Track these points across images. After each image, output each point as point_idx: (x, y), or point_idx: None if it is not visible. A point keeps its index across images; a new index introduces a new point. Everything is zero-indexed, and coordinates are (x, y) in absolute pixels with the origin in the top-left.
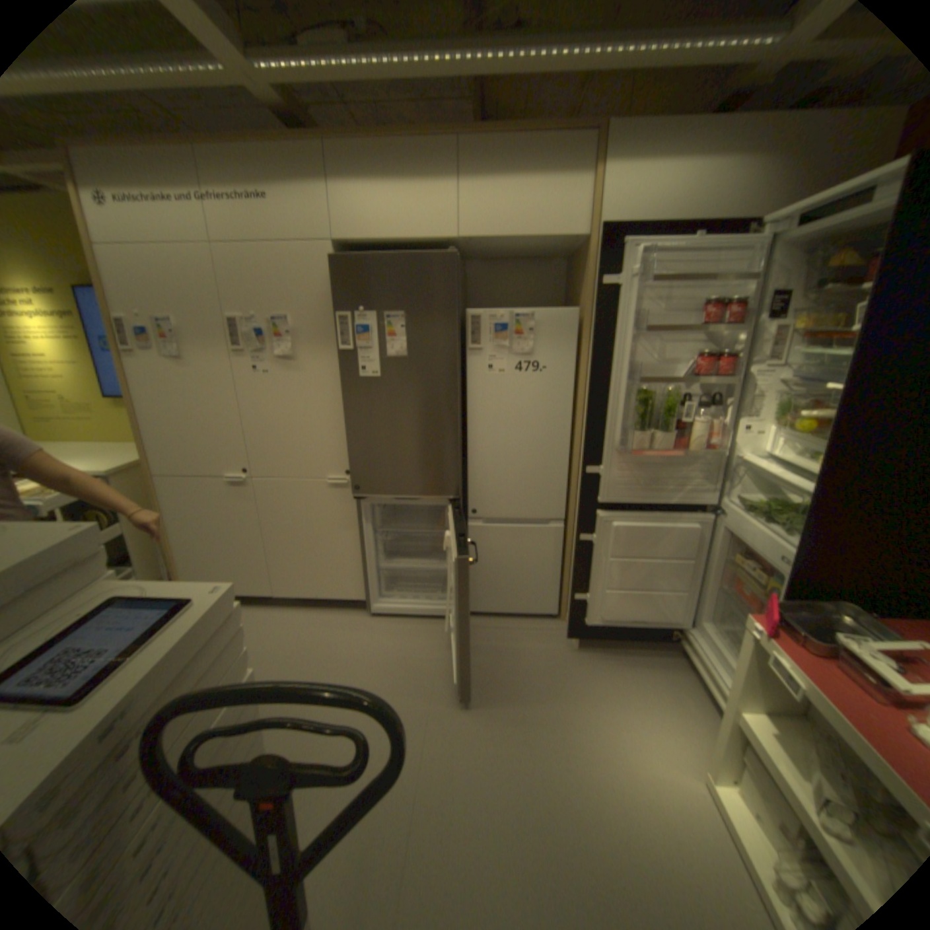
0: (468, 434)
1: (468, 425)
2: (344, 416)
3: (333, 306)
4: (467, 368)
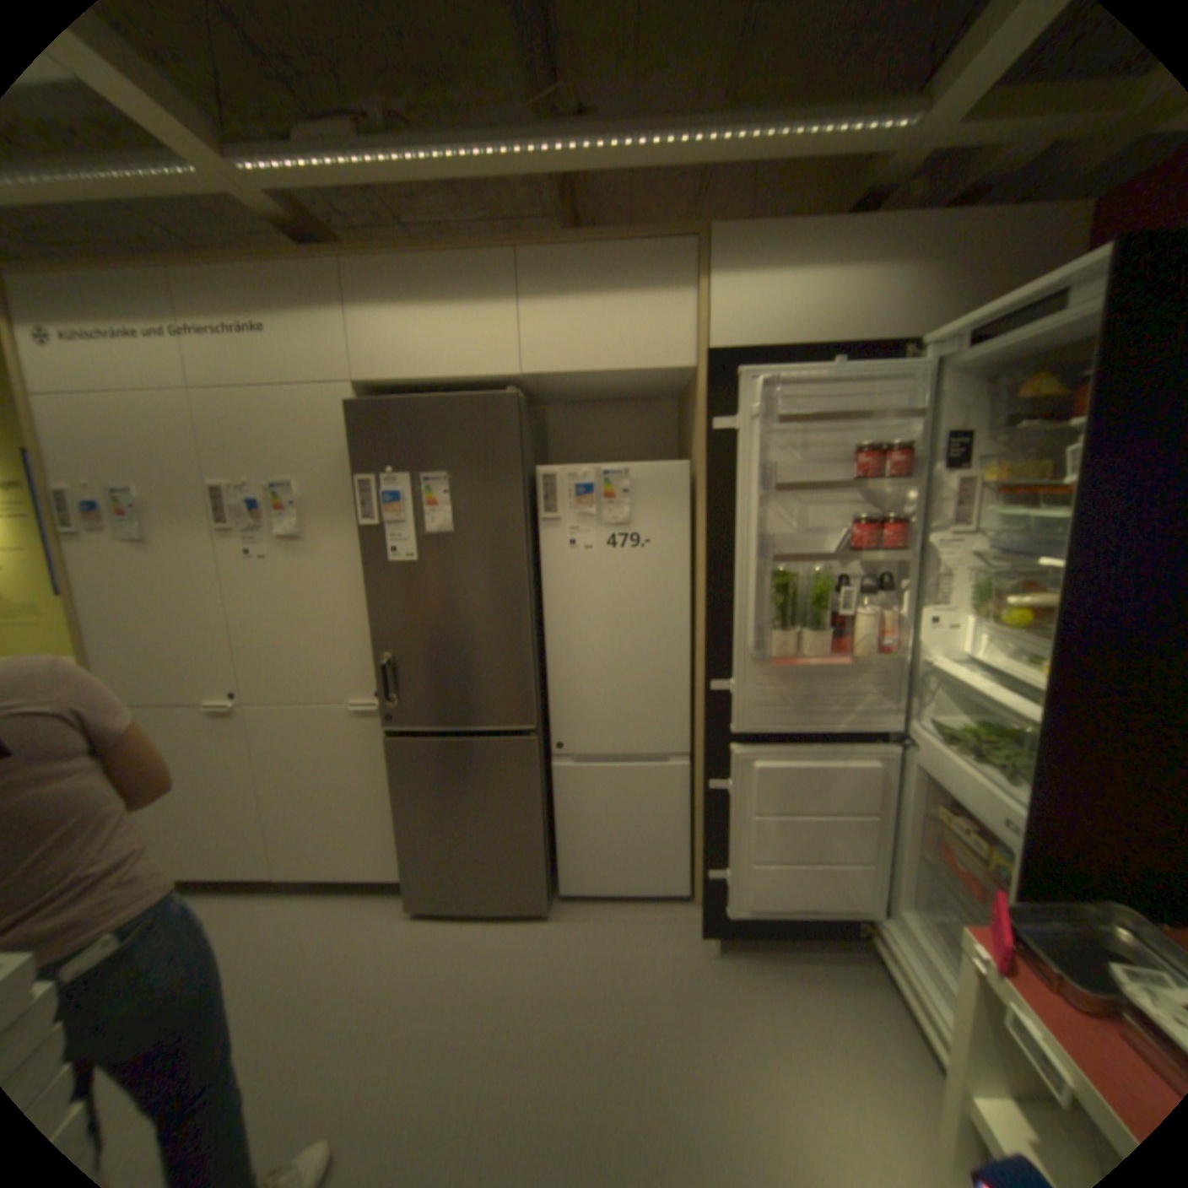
0: (548, 635)
1: (547, 622)
2: (372, 615)
3: (356, 467)
4: (543, 544)
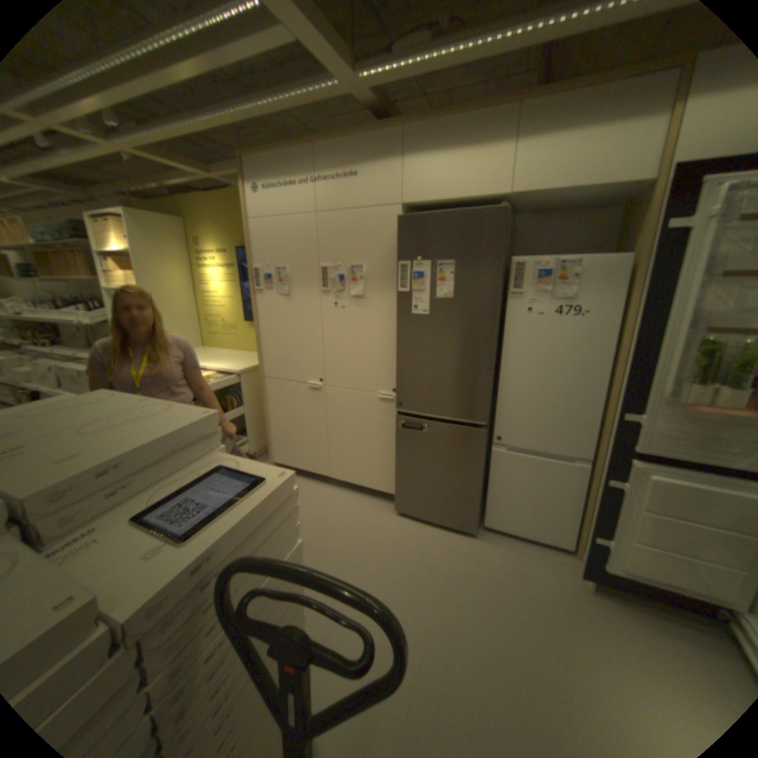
0: (501, 368)
1: (502, 360)
2: (396, 345)
3: (398, 257)
4: (507, 309)
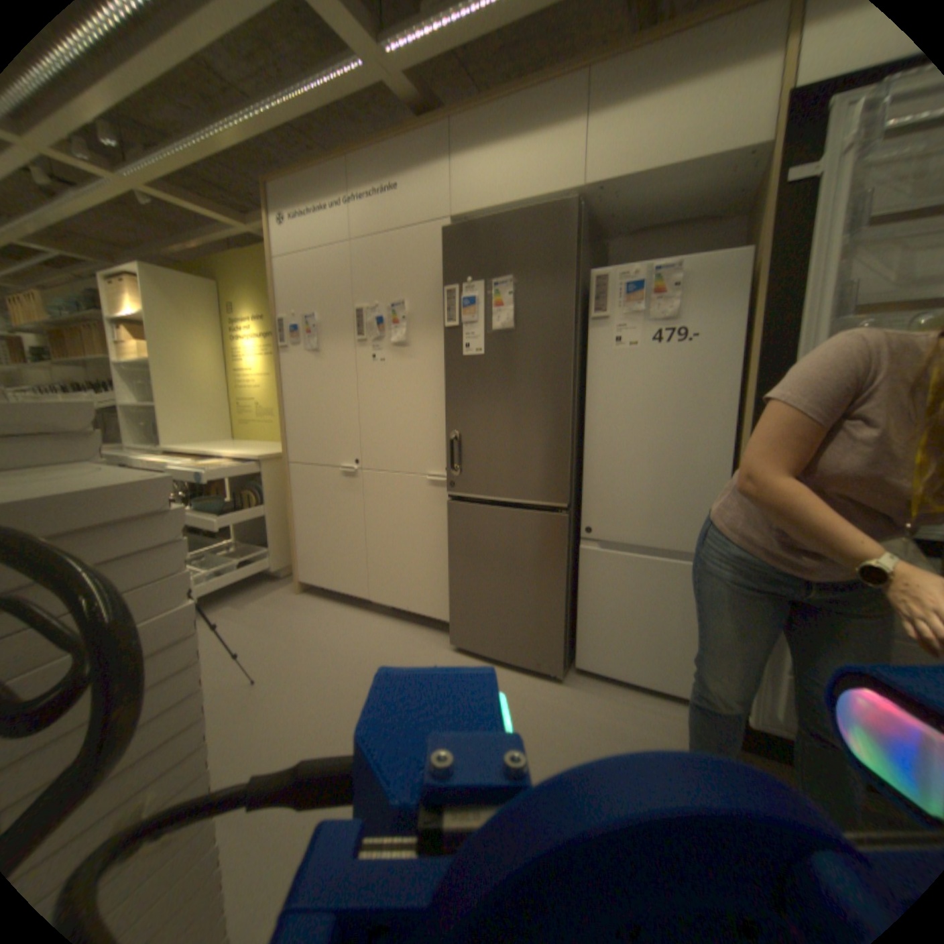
0: (587, 428)
1: (587, 416)
2: (448, 404)
3: (446, 285)
4: (590, 344)
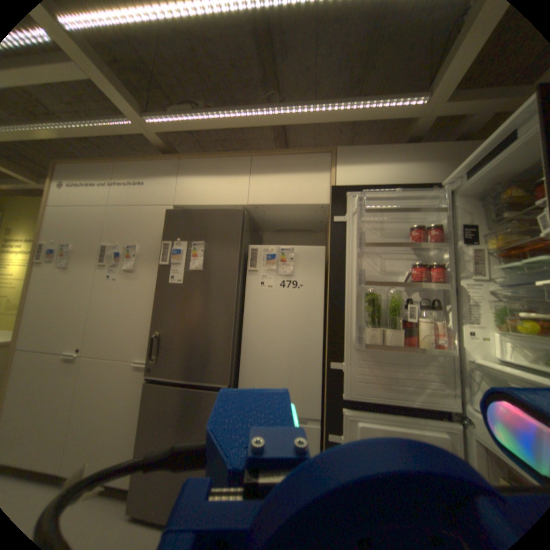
0: (244, 334)
1: (244, 326)
2: (156, 314)
3: (166, 241)
4: (247, 284)
